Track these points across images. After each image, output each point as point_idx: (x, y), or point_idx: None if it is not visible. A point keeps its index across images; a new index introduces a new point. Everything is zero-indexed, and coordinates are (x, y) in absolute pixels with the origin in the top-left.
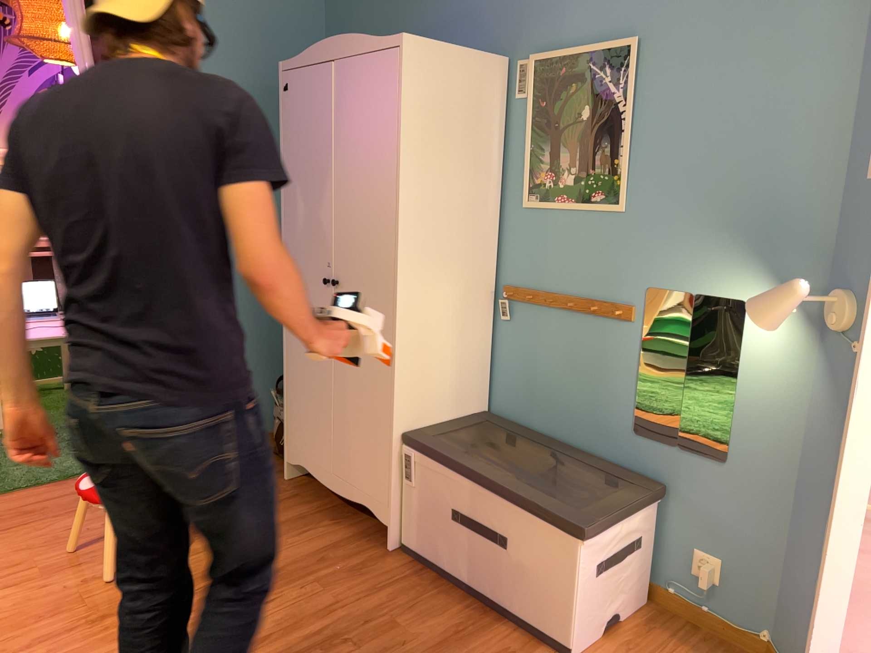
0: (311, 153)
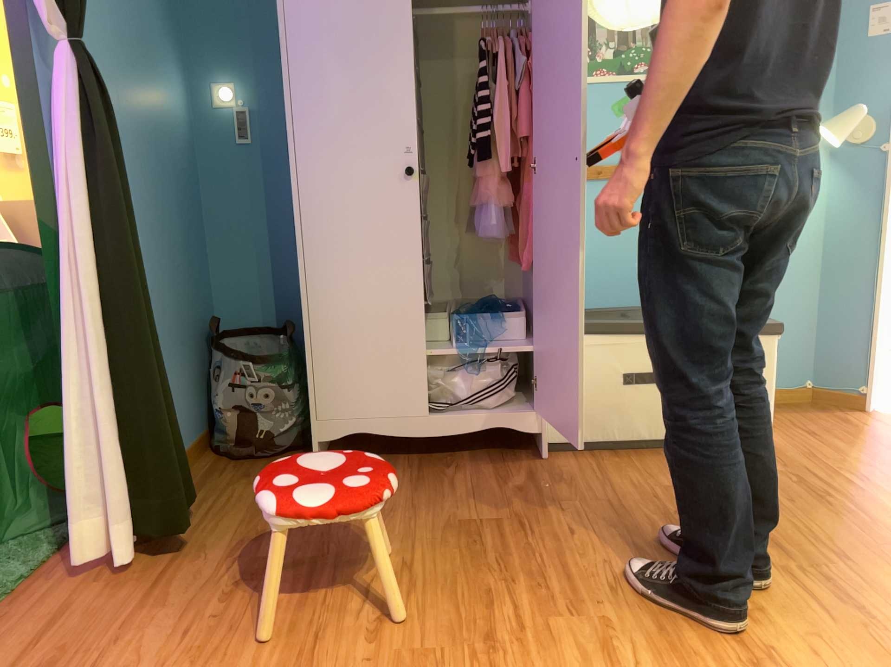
0: (358, 7)
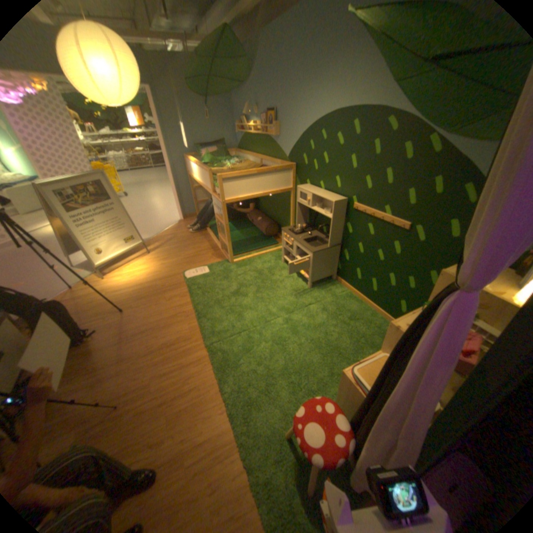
0: None
